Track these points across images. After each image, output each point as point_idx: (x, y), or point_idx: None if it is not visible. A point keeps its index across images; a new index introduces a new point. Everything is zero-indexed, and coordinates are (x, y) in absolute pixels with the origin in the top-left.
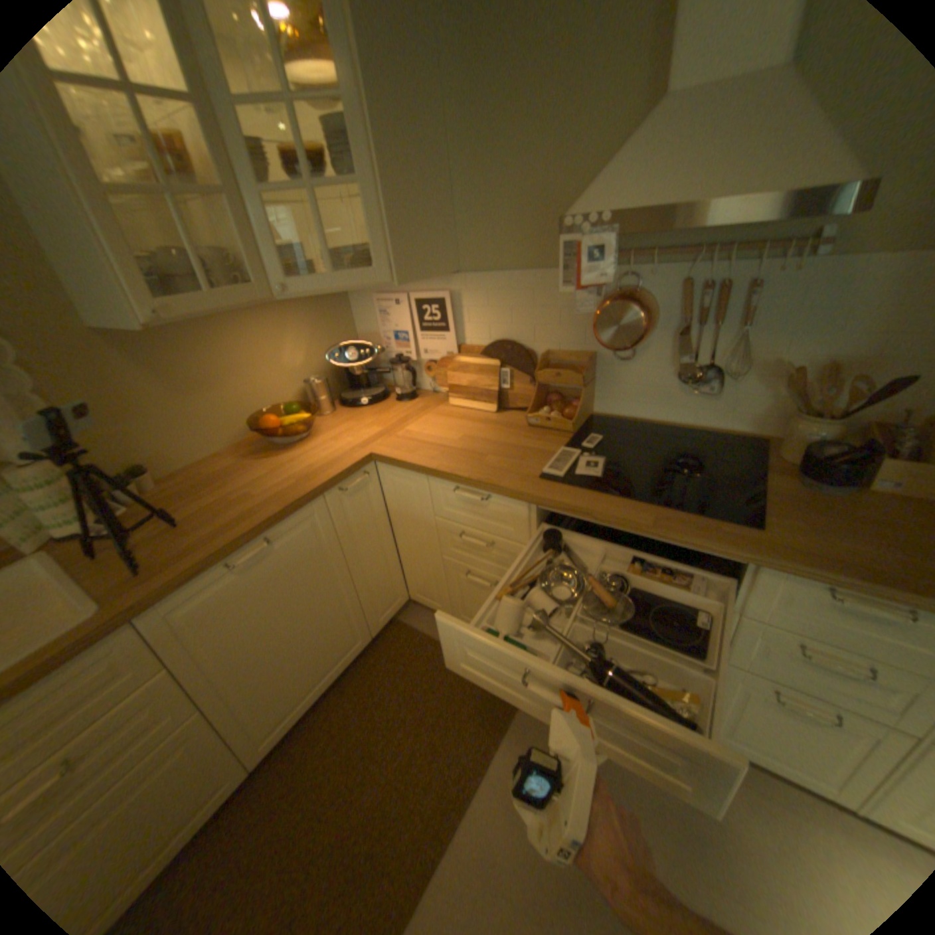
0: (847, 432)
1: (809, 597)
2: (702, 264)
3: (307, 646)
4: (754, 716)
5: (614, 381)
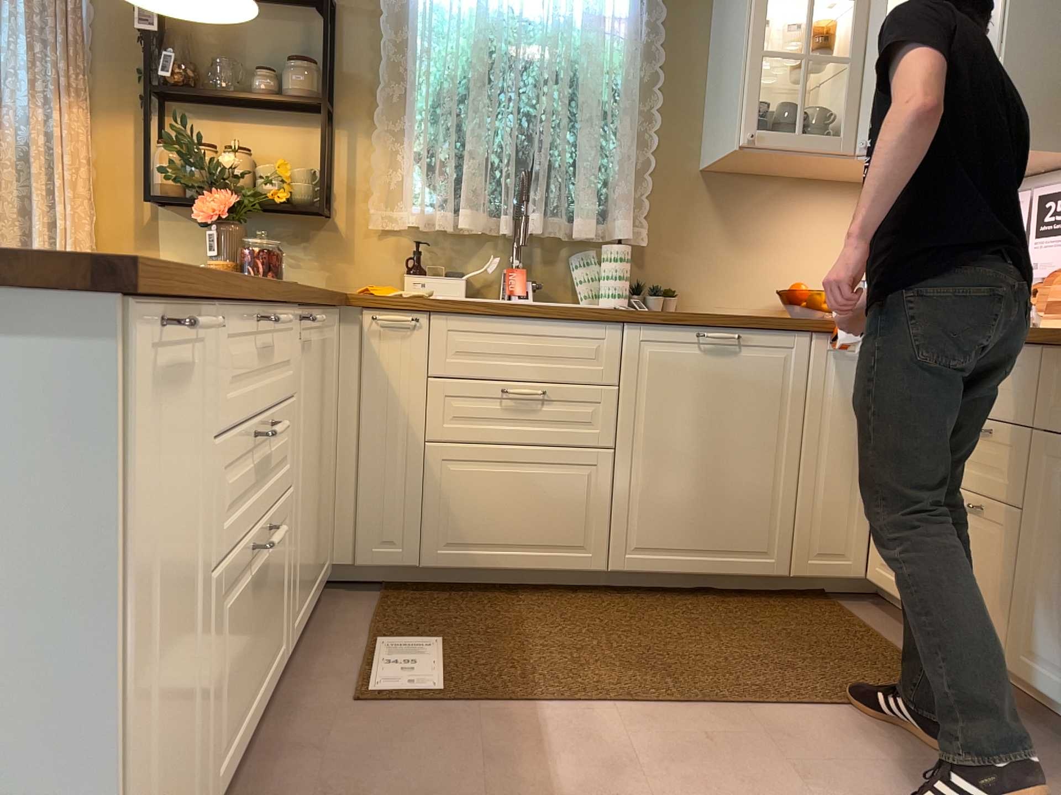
0: None
1: None
2: None
3: (719, 490)
4: None
5: None
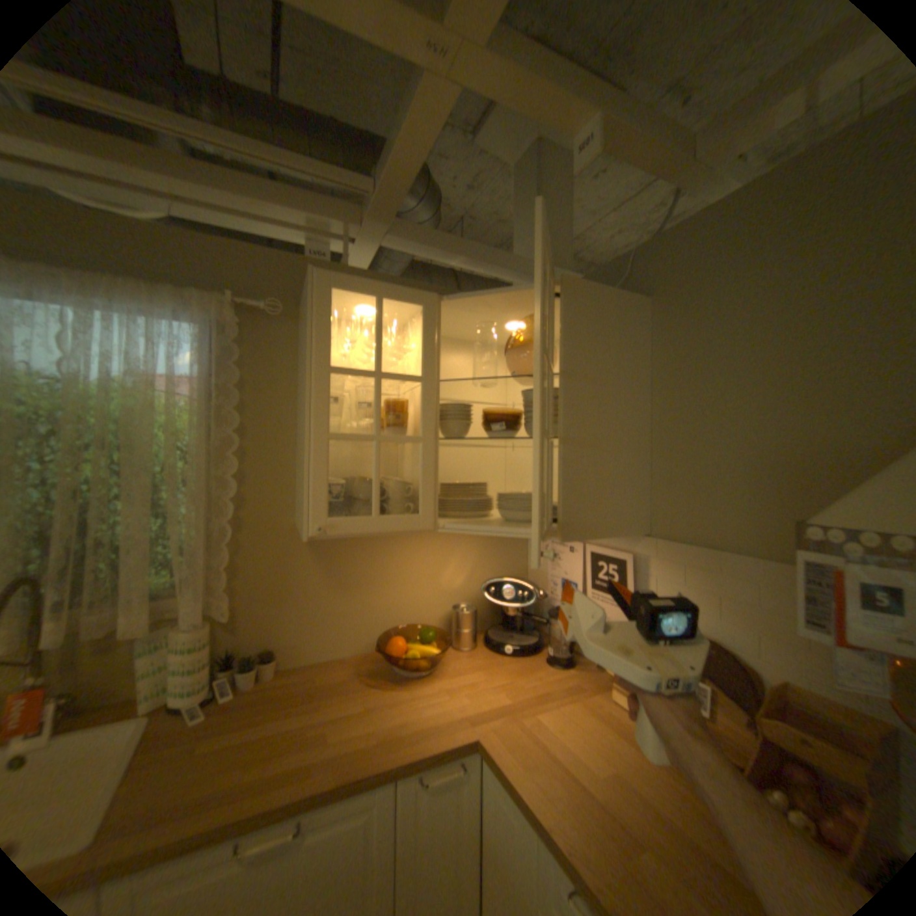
0: None
1: None
2: None
3: None
4: None
5: None
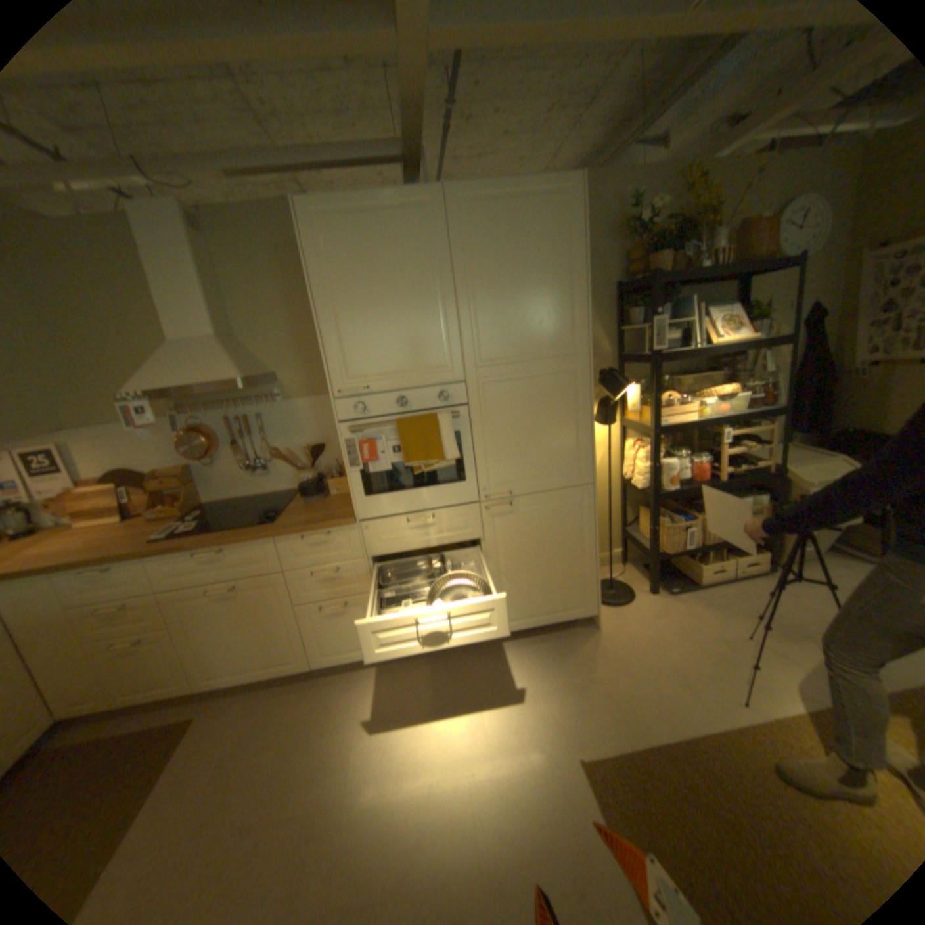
0: (318, 475)
1: (297, 547)
2: (228, 411)
3: None
4: (320, 632)
5: (208, 481)
